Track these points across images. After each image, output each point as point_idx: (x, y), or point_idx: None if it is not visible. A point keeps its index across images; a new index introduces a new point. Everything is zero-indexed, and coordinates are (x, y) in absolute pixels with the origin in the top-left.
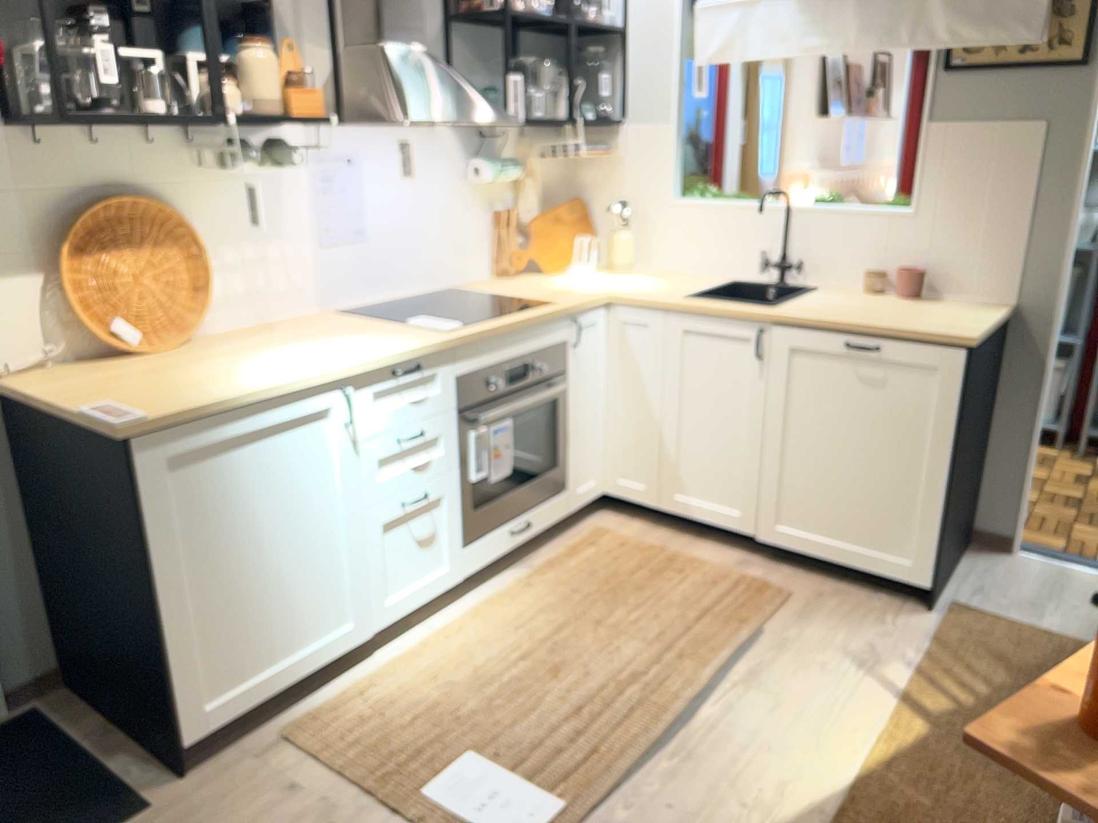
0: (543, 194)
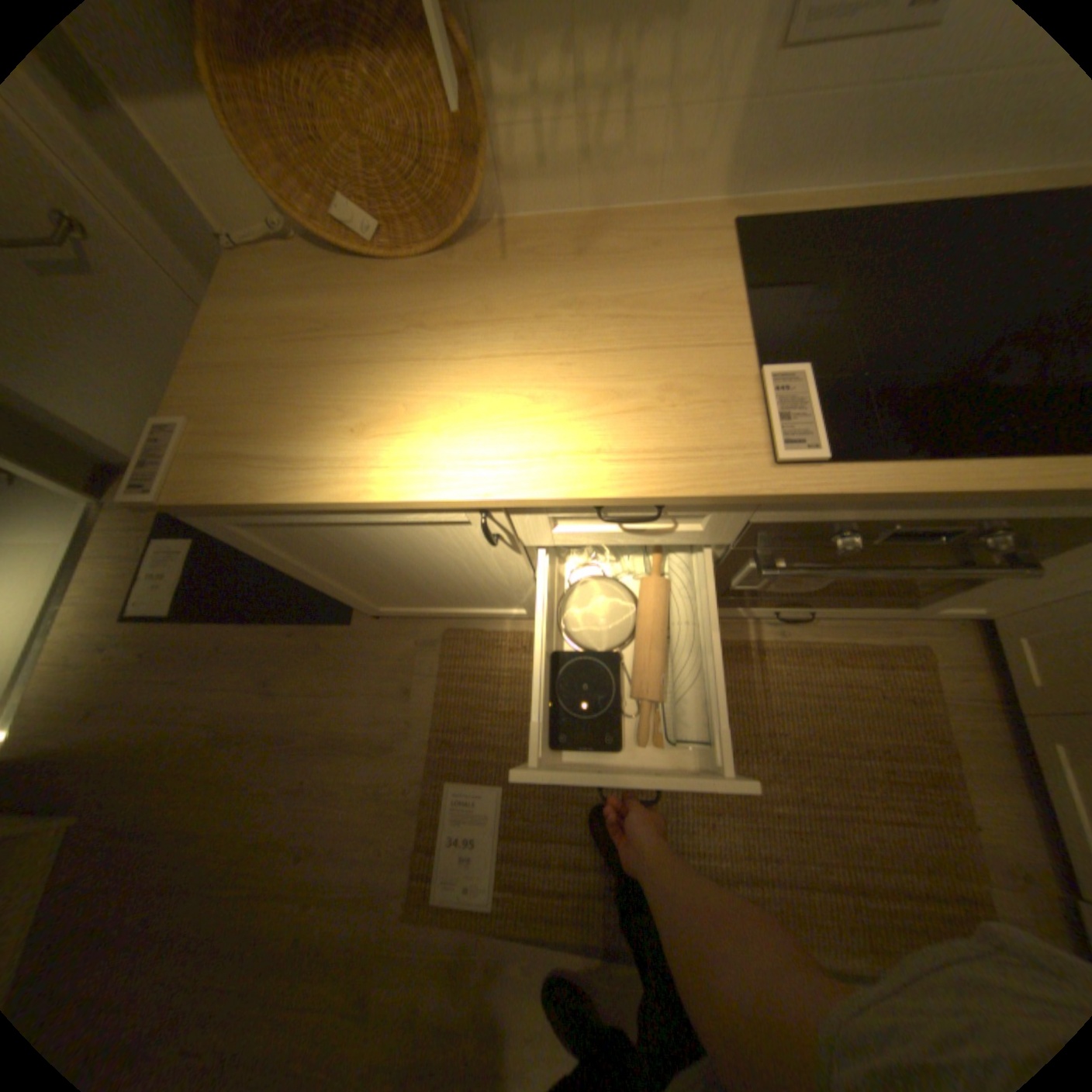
0: None
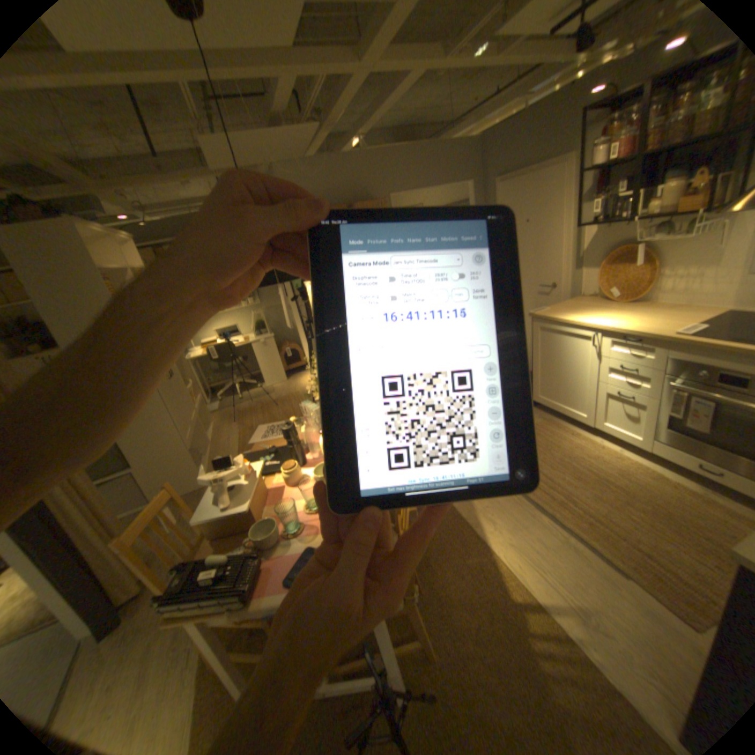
0: None
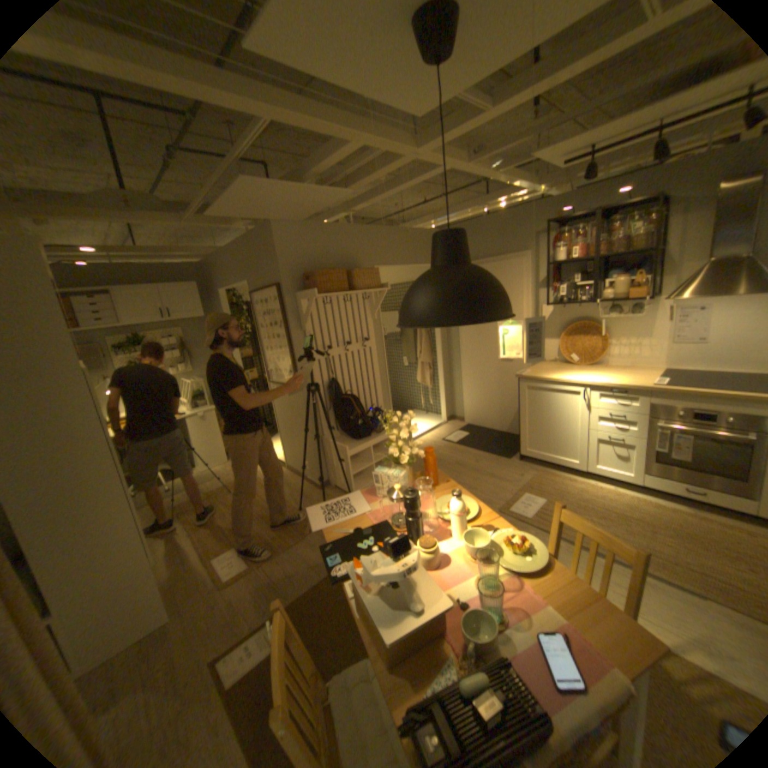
0: None
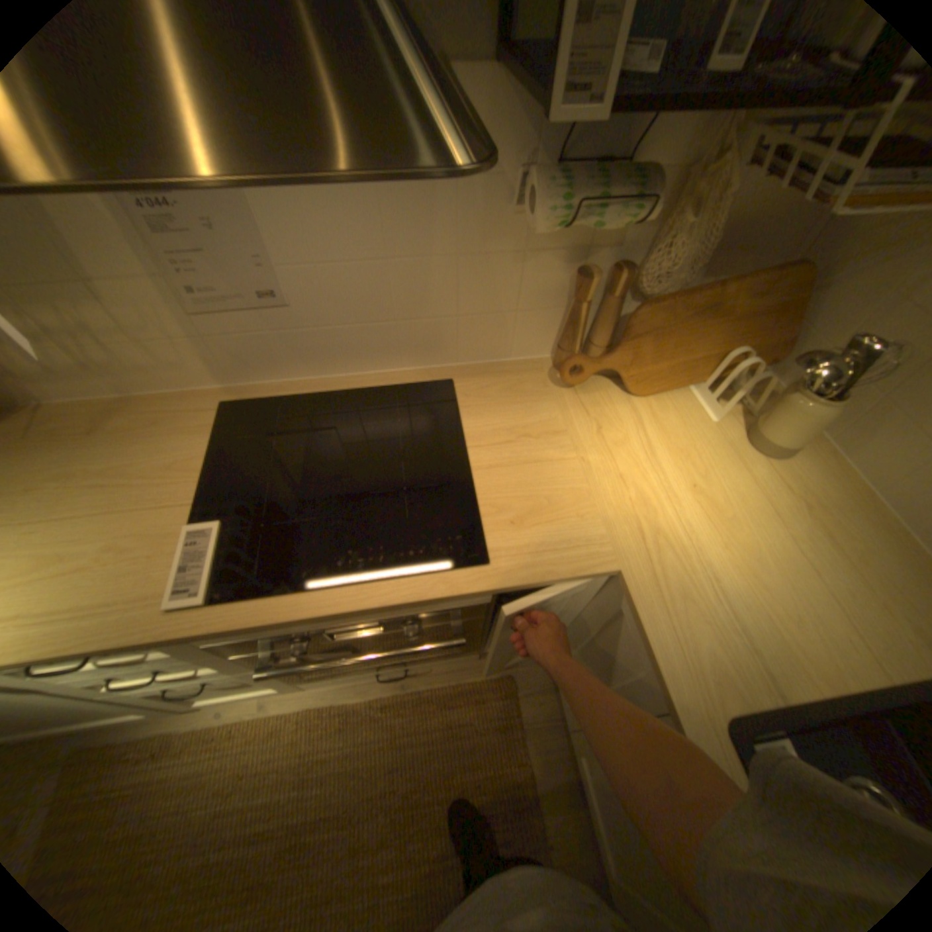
0: (732, 233)
